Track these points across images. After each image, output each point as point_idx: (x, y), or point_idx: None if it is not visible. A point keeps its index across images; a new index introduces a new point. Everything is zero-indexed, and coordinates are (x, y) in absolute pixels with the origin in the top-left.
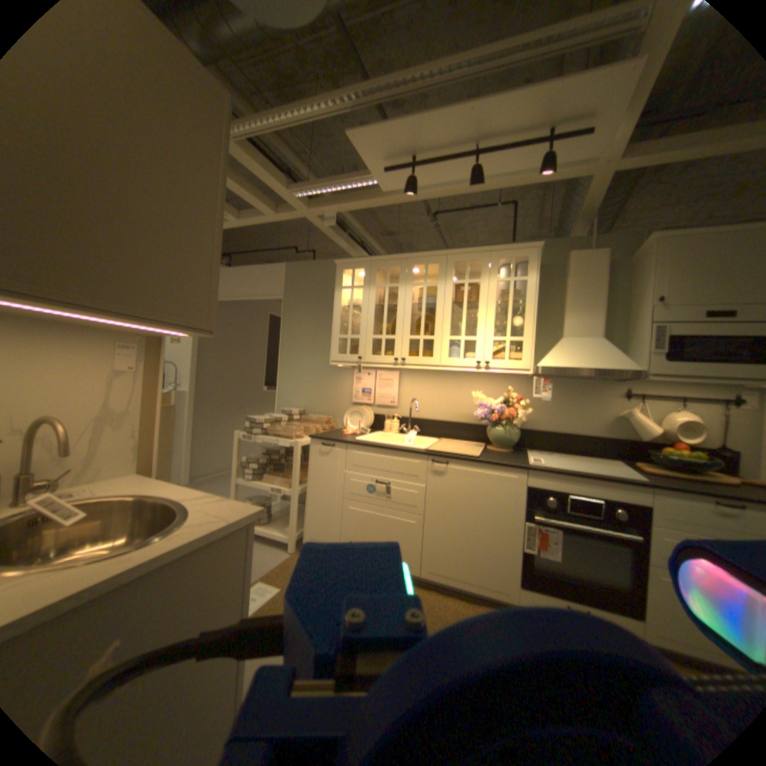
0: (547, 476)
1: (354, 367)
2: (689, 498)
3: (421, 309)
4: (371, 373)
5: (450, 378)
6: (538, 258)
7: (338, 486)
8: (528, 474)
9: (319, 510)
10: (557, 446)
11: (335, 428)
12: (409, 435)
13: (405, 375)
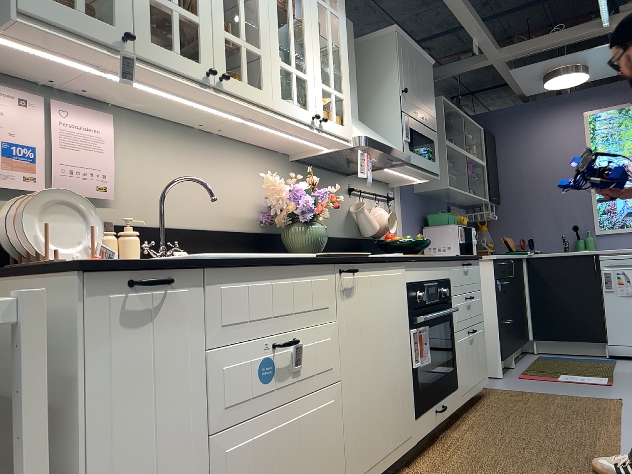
0: (415, 266)
1: None
2: (458, 264)
3: None
4: (32, 104)
5: (206, 148)
6: None
7: (192, 408)
8: (405, 267)
9: None
10: None
11: None
12: None
13: (123, 128)
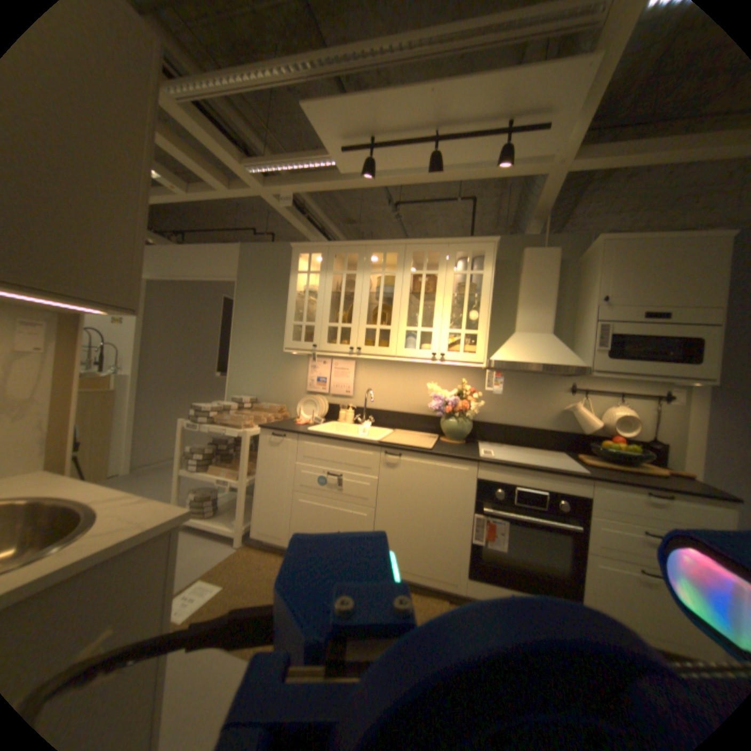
0: (496, 469)
1: (310, 355)
2: (624, 489)
3: (378, 298)
4: (327, 363)
5: (406, 369)
6: (494, 253)
7: (288, 479)
8: (477, 466)
9: (268, 504)
10: (506, 438)
11: (288, 418)
12: (363, 426)
13: (361, 366)
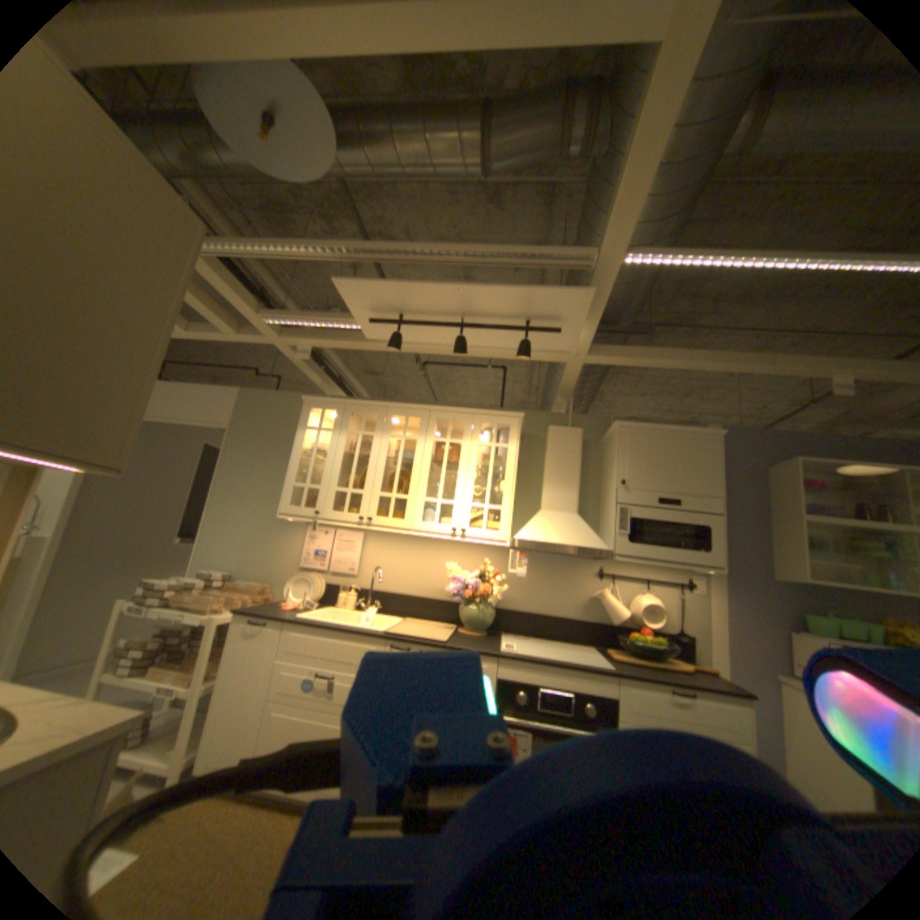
0: (518, 666)
1: (309, 523)
2: (650, 688)
3: (397, 463)
4: (330, 533)
5: (424, 545)
6: (518, 428)
7: (262, 685)
8: (498, 663)
9: (228, 722)
10: (533, 630)
11: (271, 602)
12: (367, 613)
13: (372, 538)
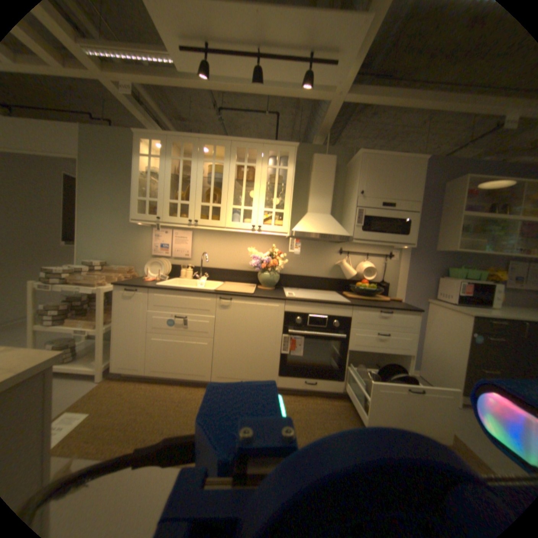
0: (296, 304)
1: (153, 226)
2: (368, 310)
3: (210, 183)
4: (168, 232)
5: (232, 238)
6: (294, 155)
7: (141, 324)
8: (284, 303)
9: (124, 344)
10: (300, 284)
11: (136, 277)
12: (200, 280)
13: (197, 235)
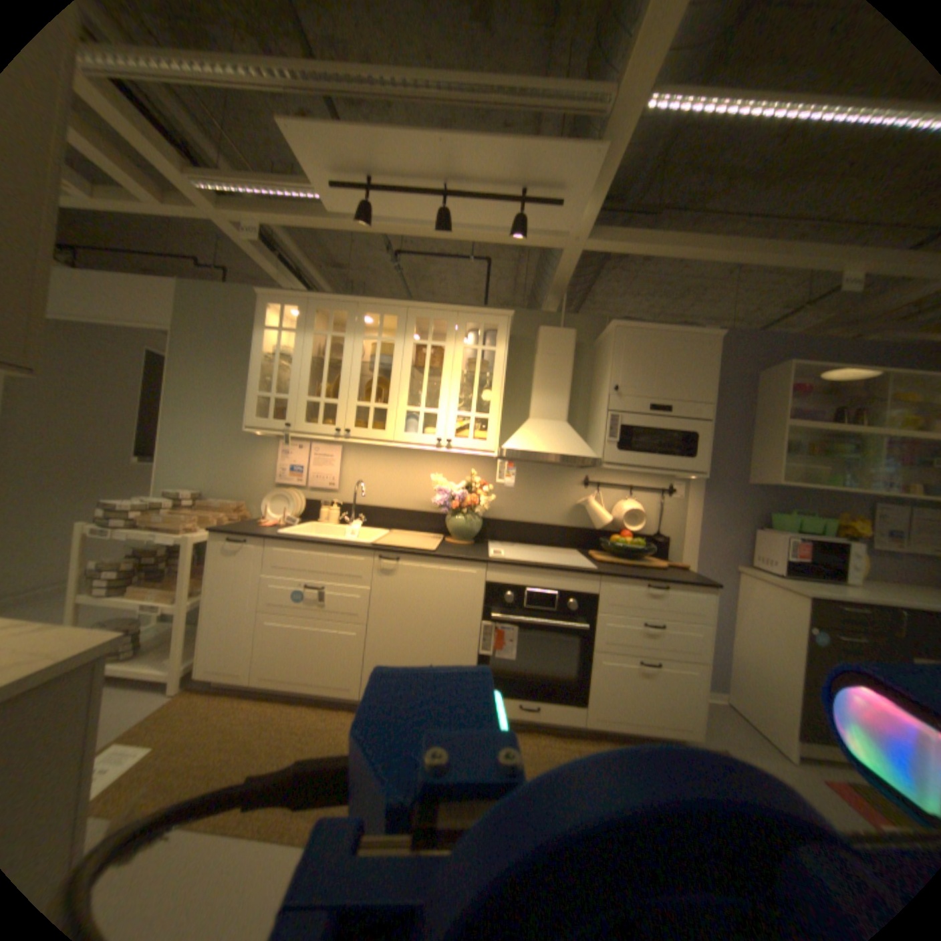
0: (506, 569)
1: (280, 436)
2: (628, 582)
3: (373, 369)
4: (304, 446)
5: (406, 457)
6: (507, 328)
7: (250, 597)
8: (486, 567)
9: (220, 631)
10: (518, 536)
11: (249, 518)
12: (352, 526)
13: (350, 451)
